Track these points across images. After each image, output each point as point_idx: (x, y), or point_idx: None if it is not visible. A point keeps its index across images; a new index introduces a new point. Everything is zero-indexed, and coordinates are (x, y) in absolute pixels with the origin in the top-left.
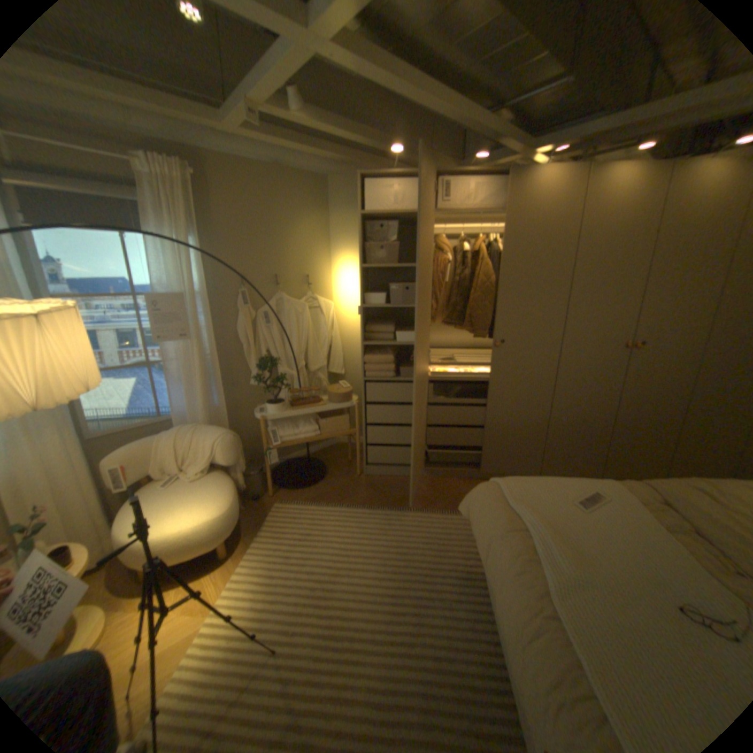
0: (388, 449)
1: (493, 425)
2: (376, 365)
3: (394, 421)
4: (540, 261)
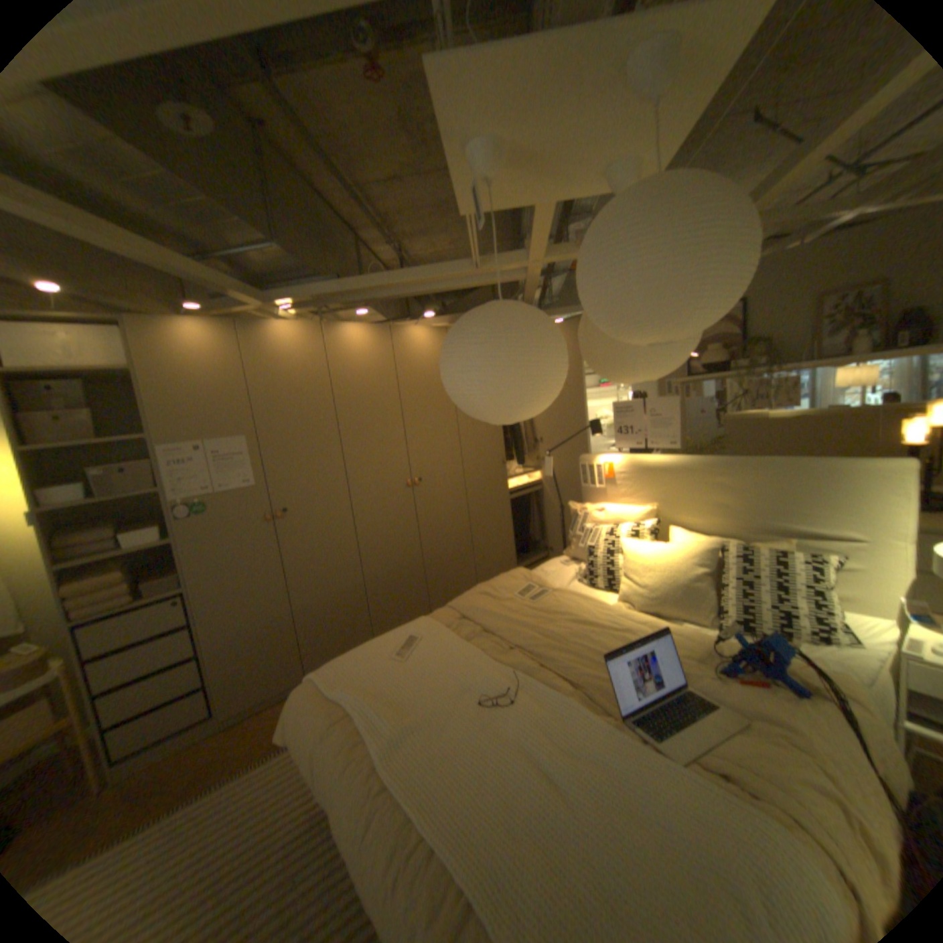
0: (150, 719)
1: (304, 613)
2: (89, 597)
3: (150, 671)
4: (300, 418)
